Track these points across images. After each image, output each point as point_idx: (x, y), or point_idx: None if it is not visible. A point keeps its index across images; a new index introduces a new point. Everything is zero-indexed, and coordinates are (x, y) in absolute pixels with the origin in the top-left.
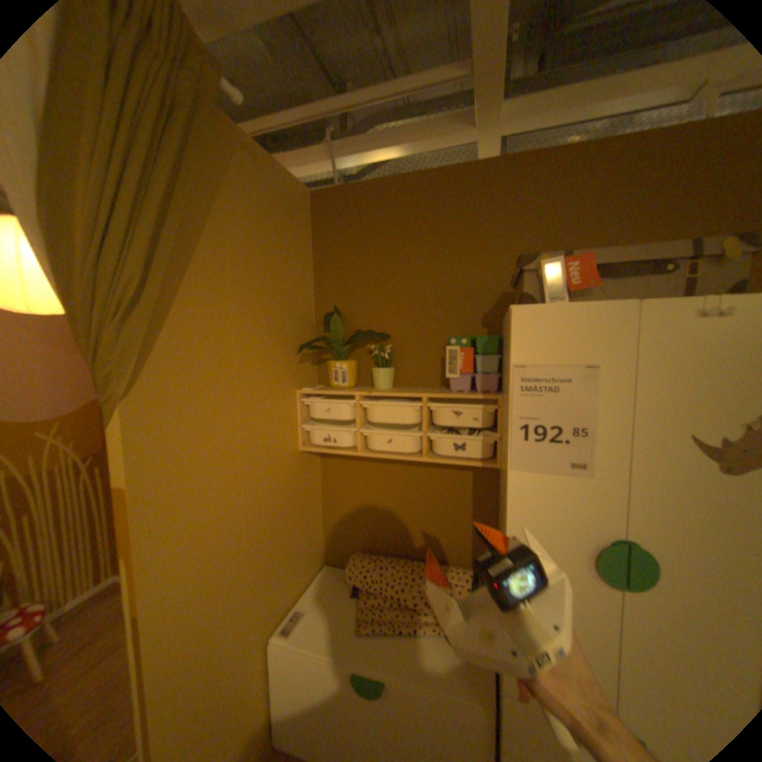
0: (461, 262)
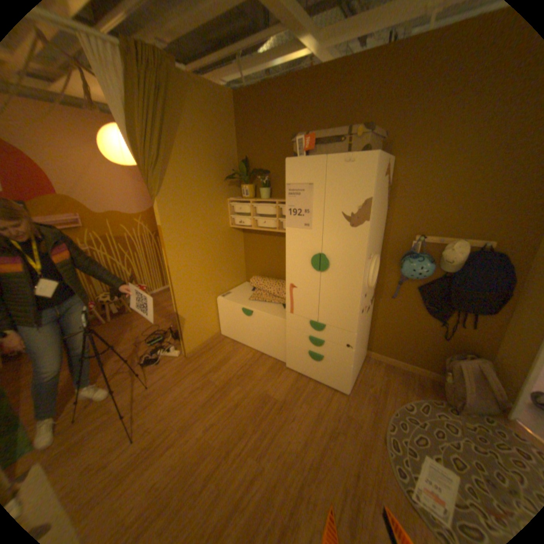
0: (300, 130)
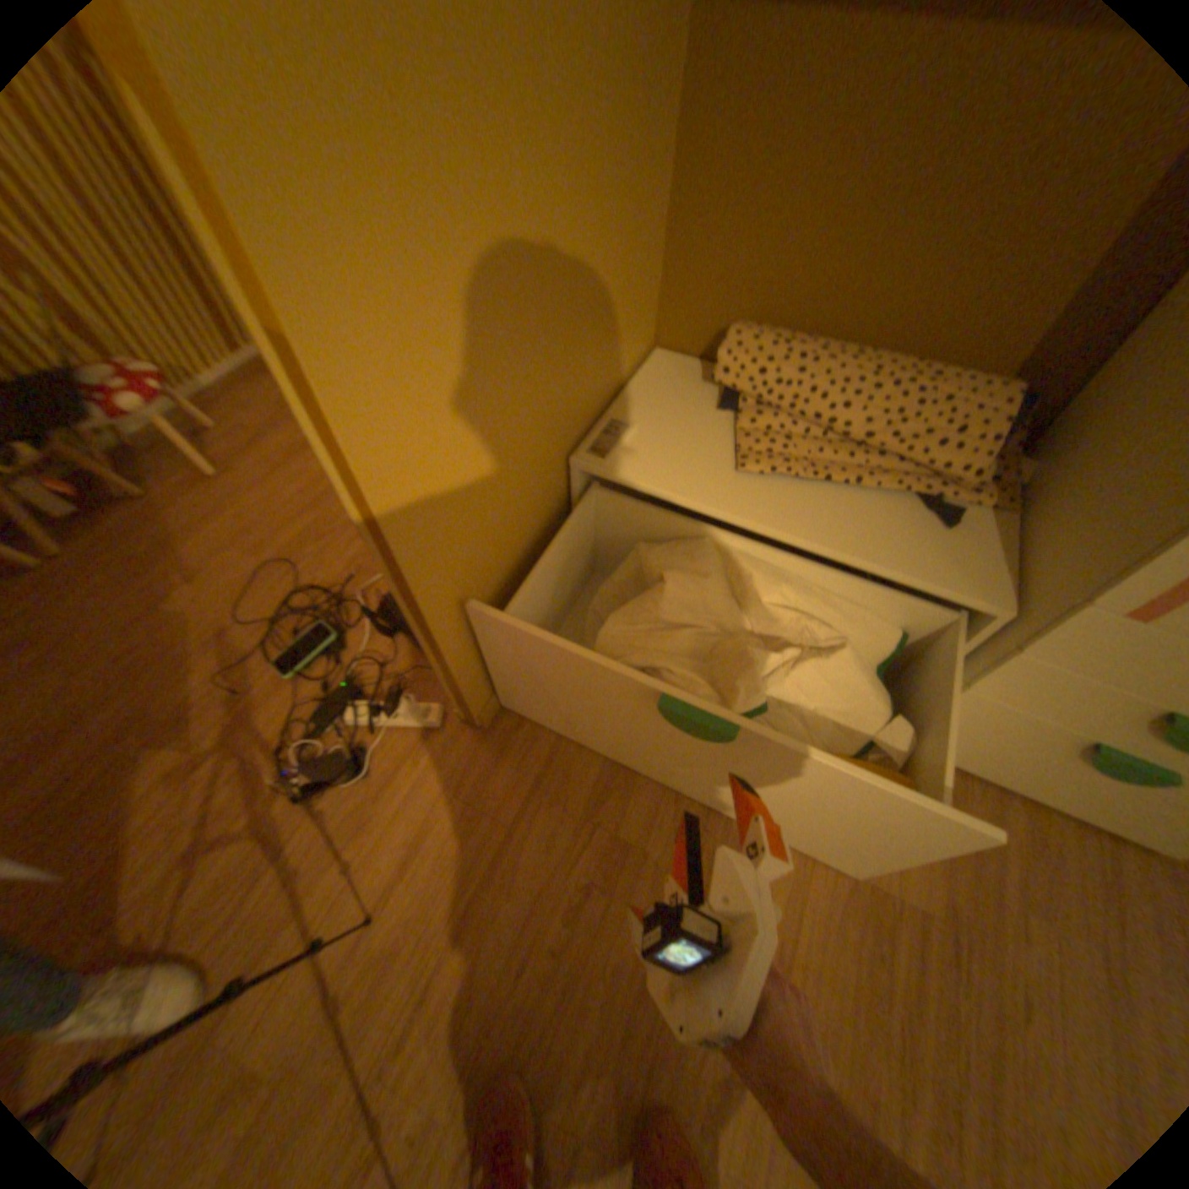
0: None
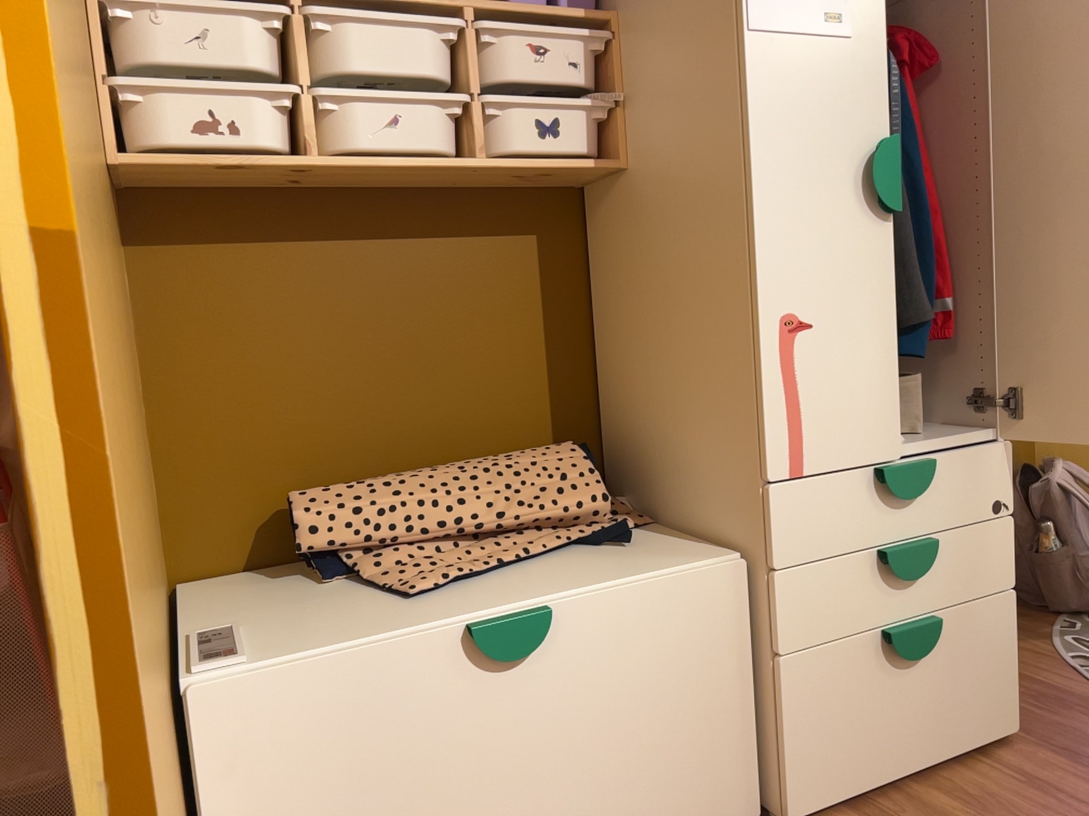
0: None
